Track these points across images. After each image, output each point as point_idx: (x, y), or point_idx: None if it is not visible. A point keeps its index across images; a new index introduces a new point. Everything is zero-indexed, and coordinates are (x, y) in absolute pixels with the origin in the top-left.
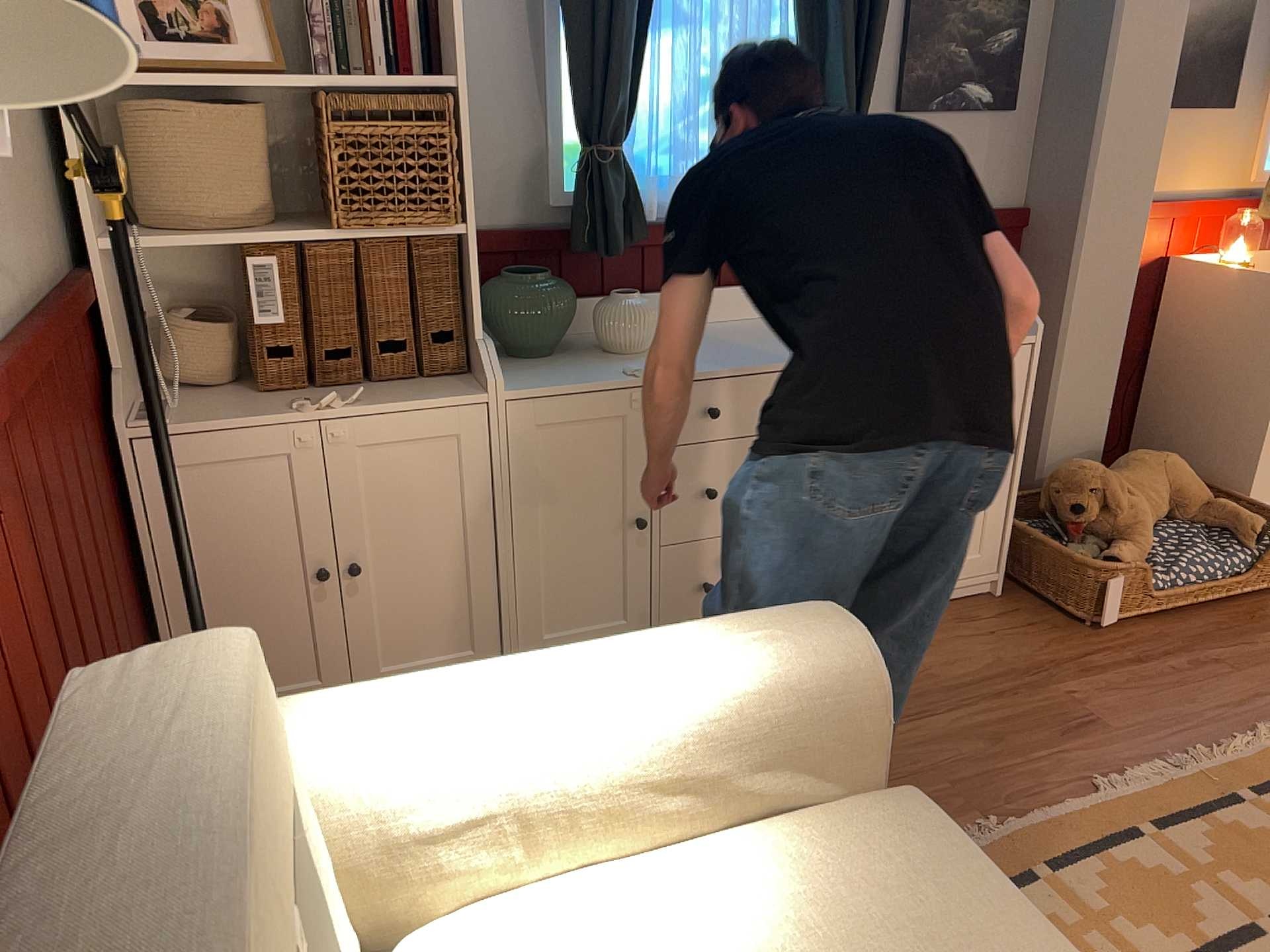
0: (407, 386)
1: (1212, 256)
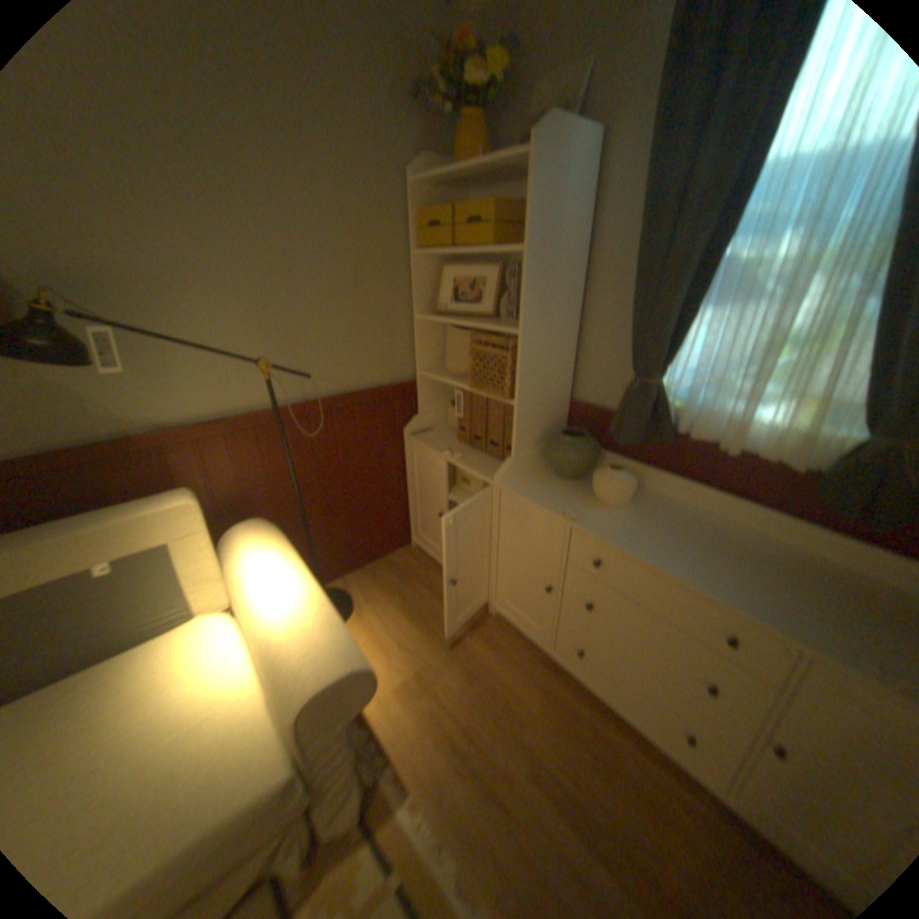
0: (492, 463)
1: None
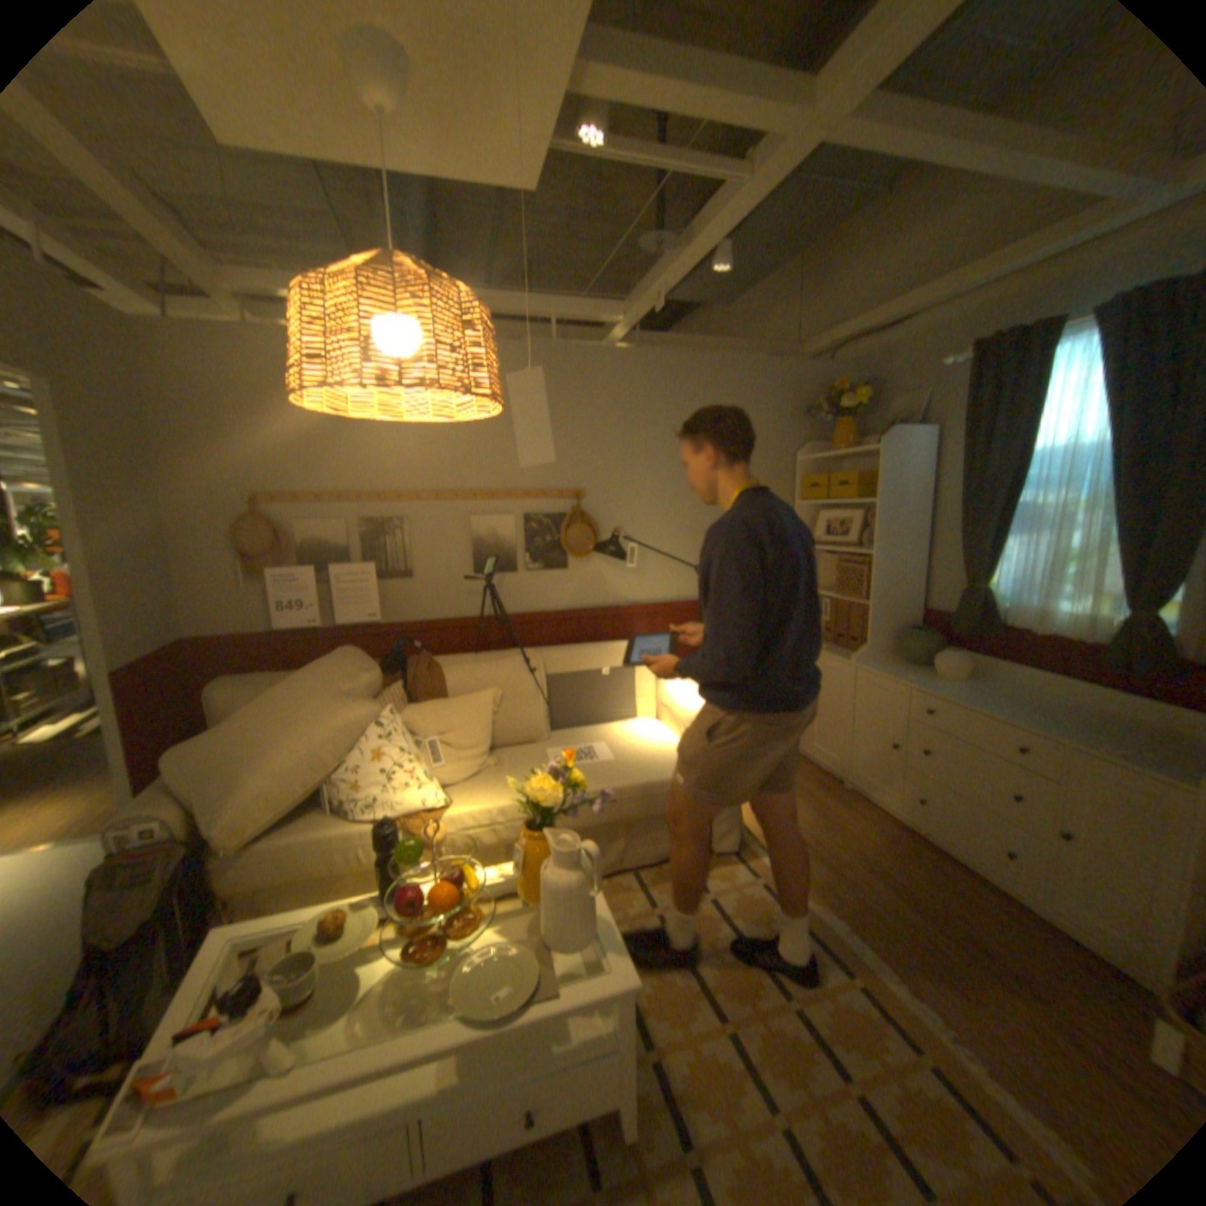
0: (850, 653)
1: None
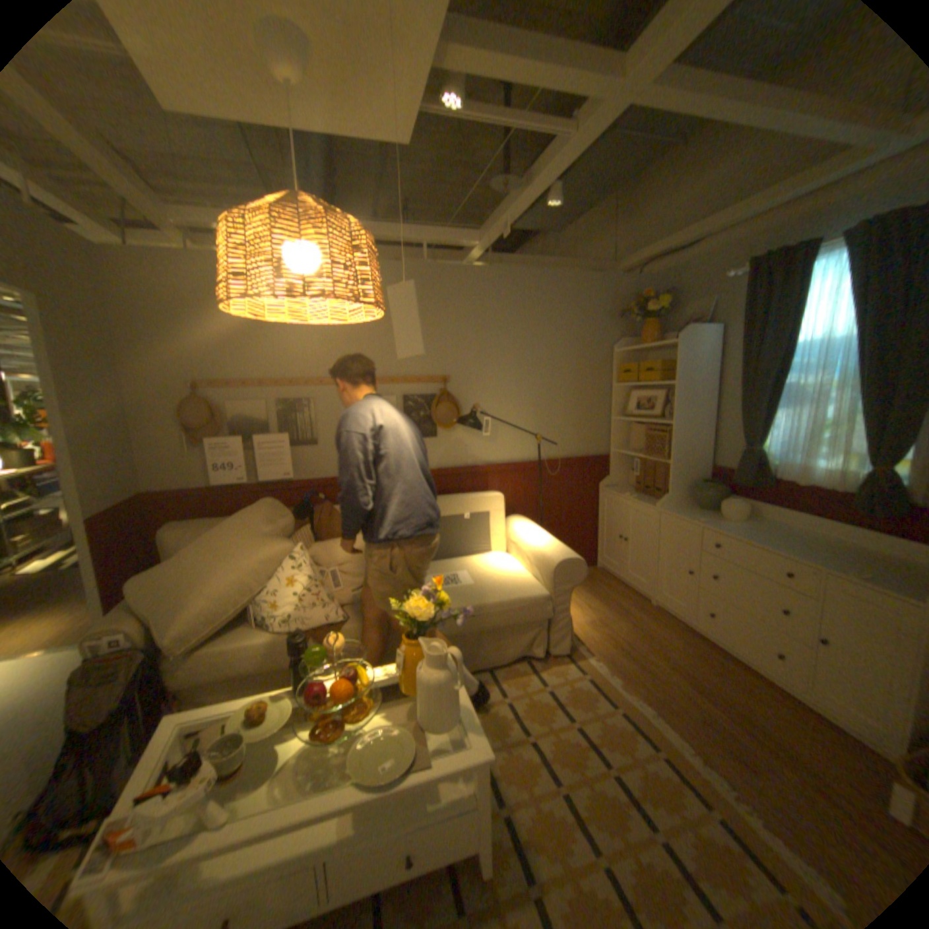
0: (656, 501)
1: None
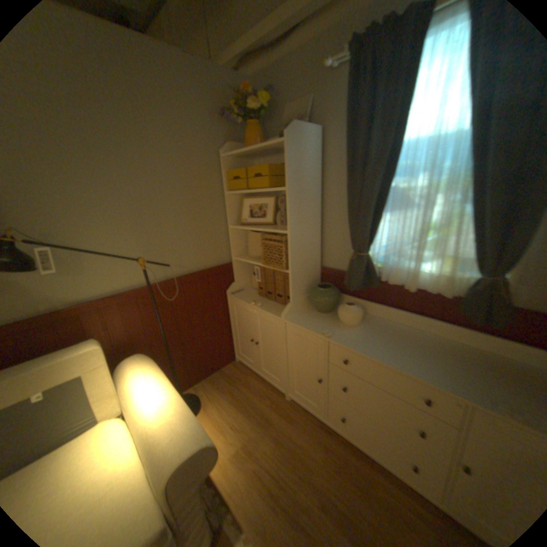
0: (280, 306)
1: None
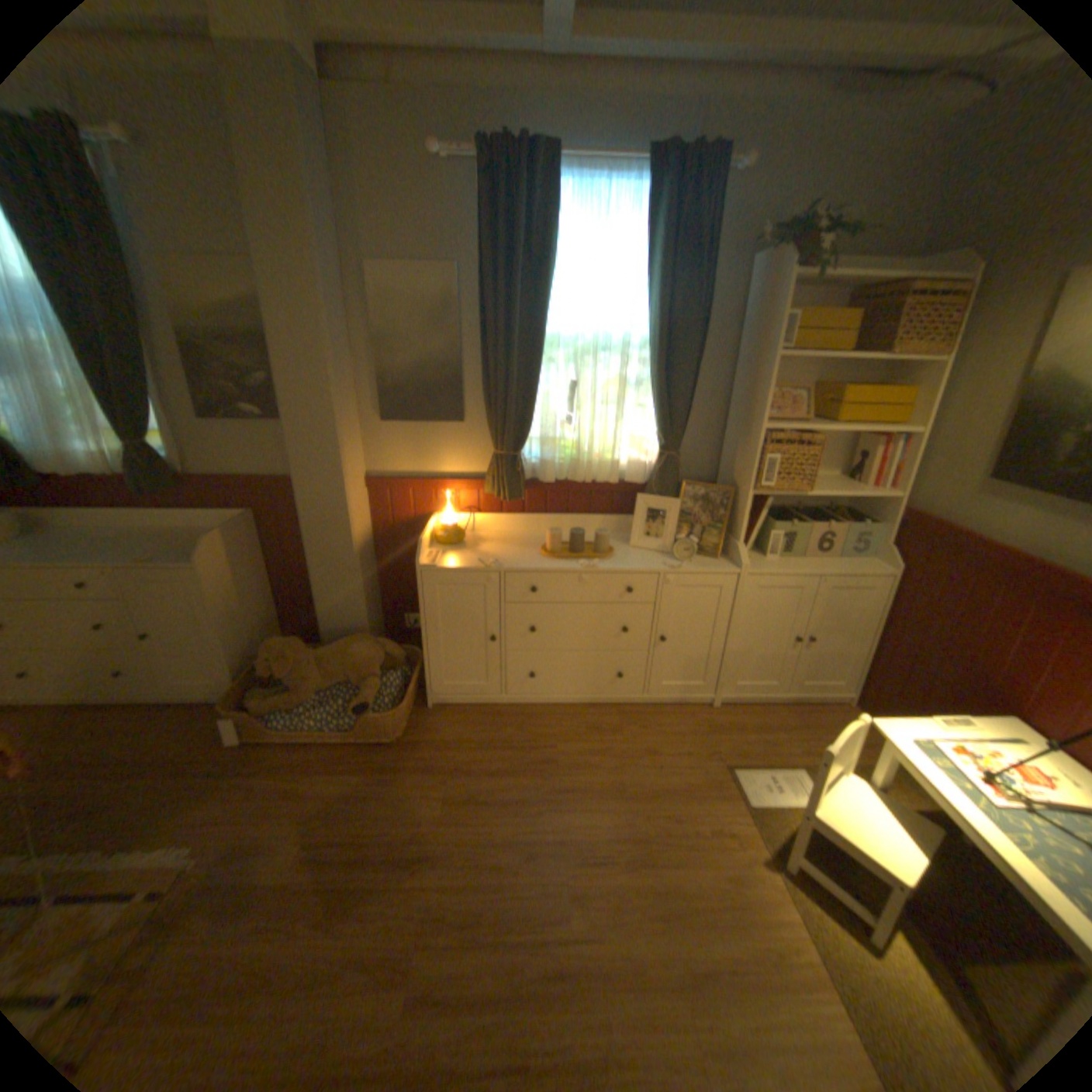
0: None
1: (459, 516)
